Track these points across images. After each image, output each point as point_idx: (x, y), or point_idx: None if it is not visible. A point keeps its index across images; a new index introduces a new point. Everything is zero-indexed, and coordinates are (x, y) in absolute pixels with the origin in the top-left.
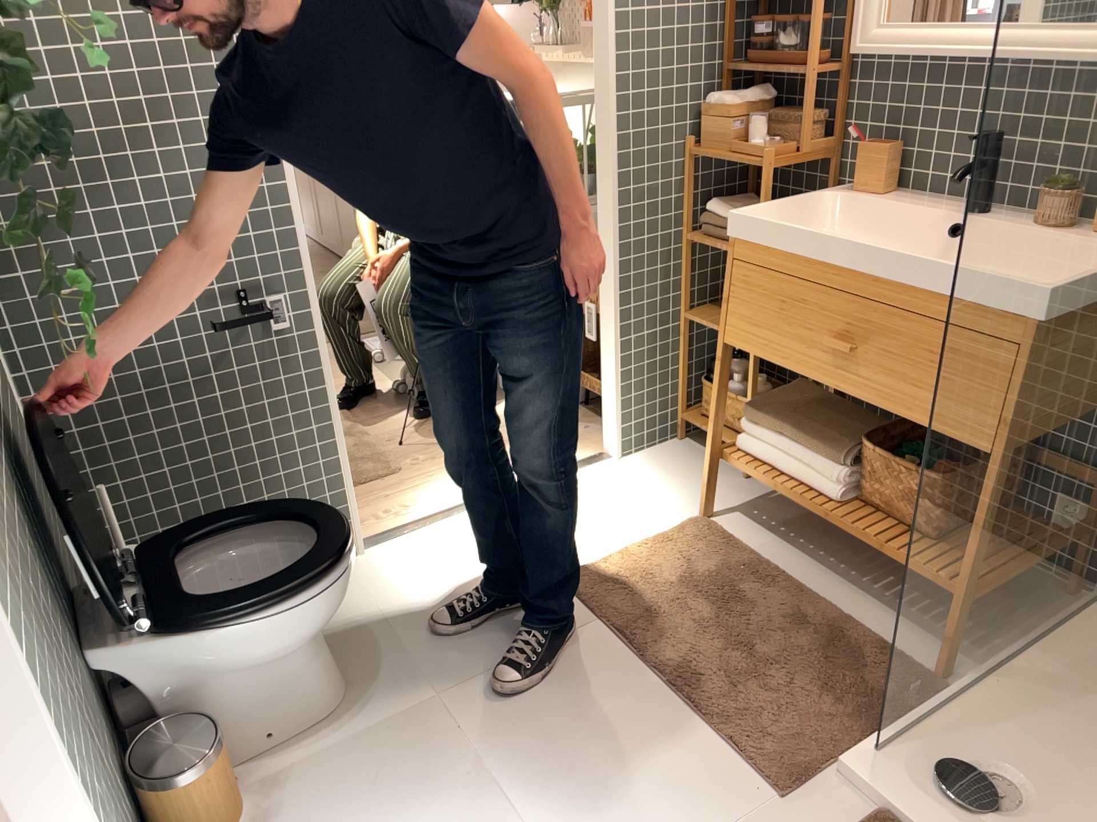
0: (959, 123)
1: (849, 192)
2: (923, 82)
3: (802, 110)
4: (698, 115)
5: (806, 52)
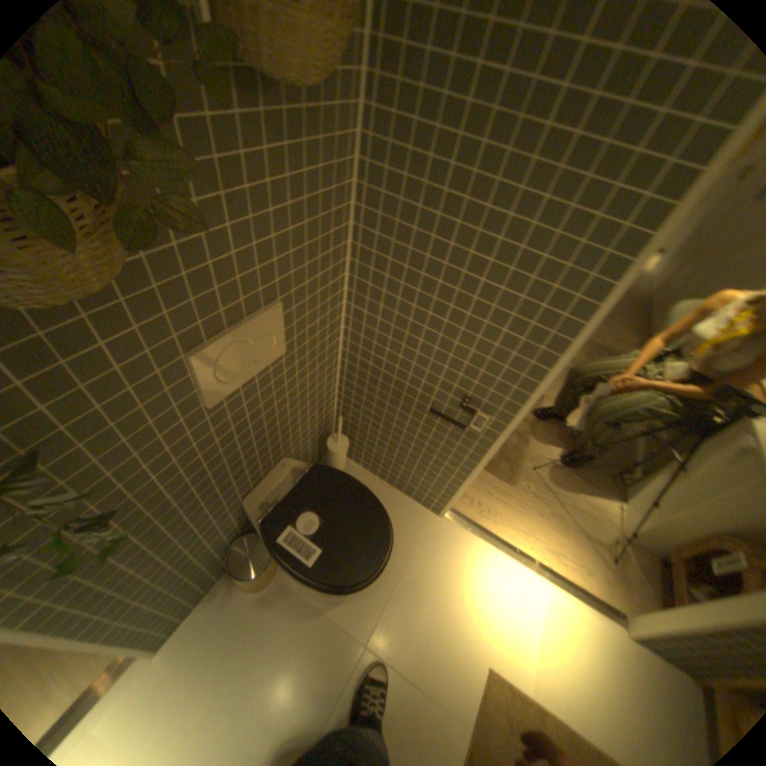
0: None
1: None
2: None
3: None
4: None
5: None
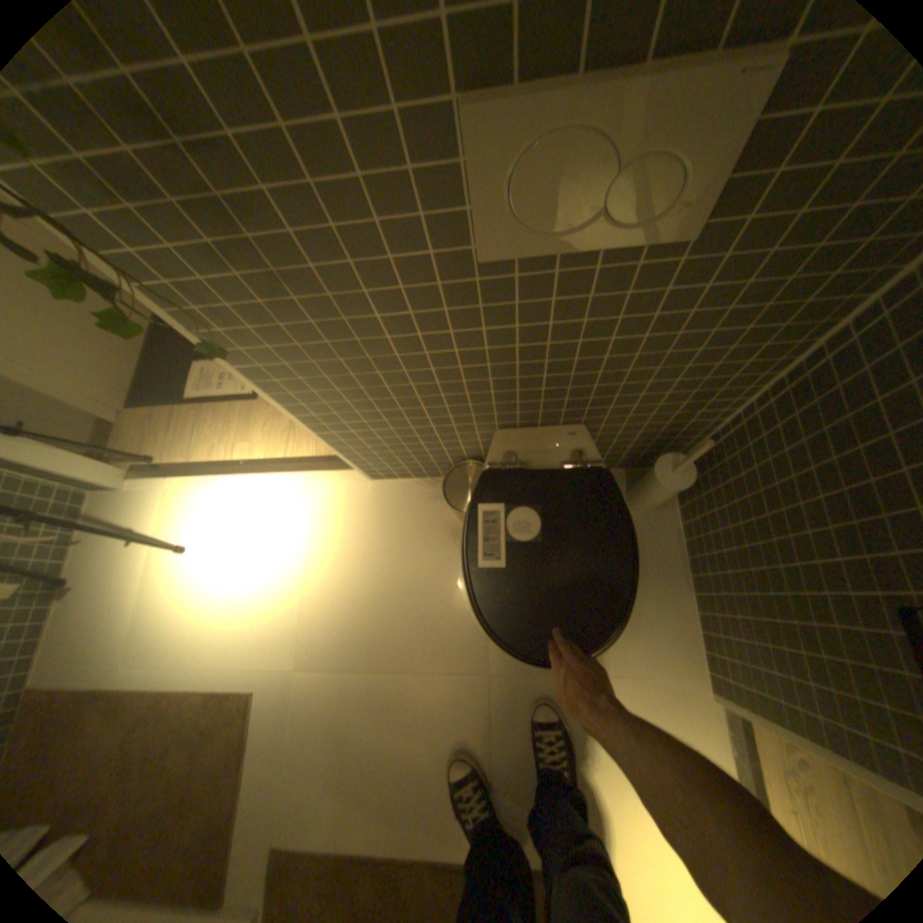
0: None
1: None
2: None
3: None
4: None
5: None
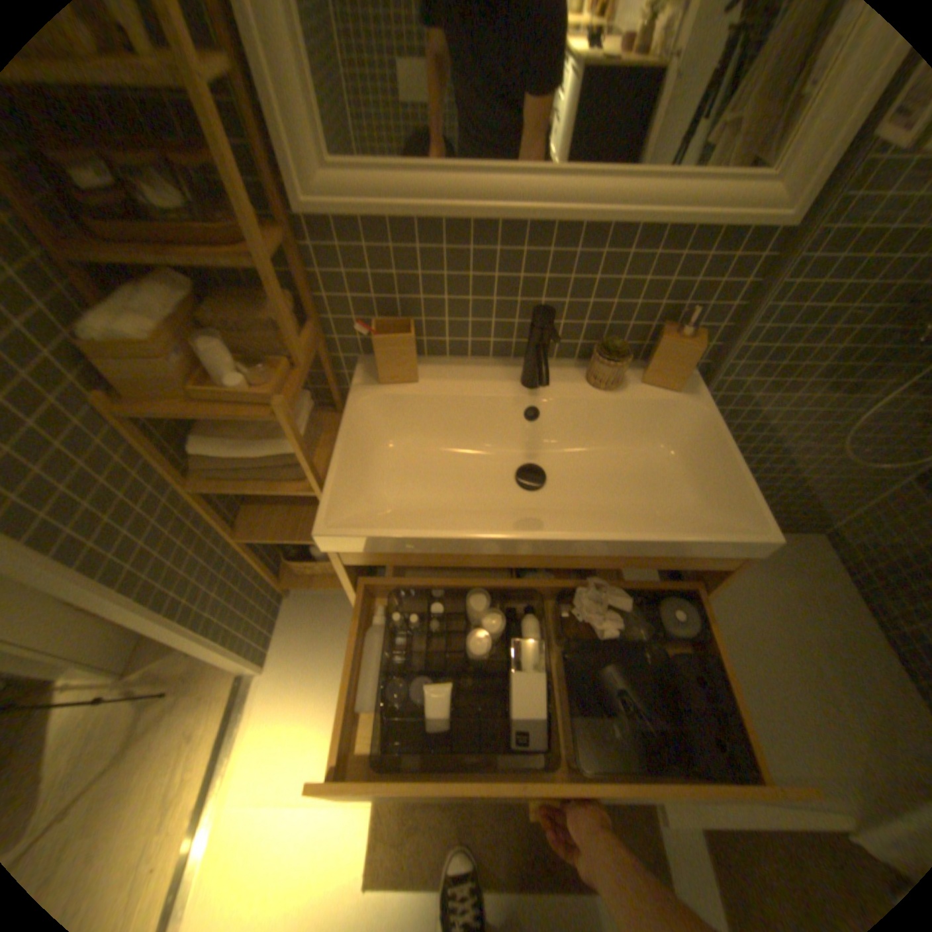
0: (476, 285)
1: (382, 388)
2: (419, 238)
3: (236, 283)
4: (81, 352)
5: (219, 212)
